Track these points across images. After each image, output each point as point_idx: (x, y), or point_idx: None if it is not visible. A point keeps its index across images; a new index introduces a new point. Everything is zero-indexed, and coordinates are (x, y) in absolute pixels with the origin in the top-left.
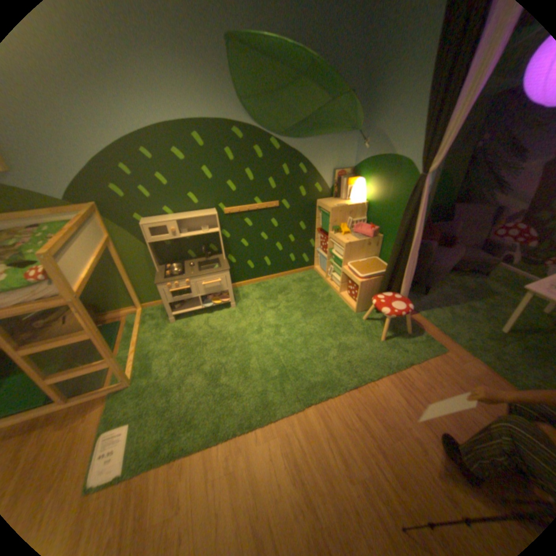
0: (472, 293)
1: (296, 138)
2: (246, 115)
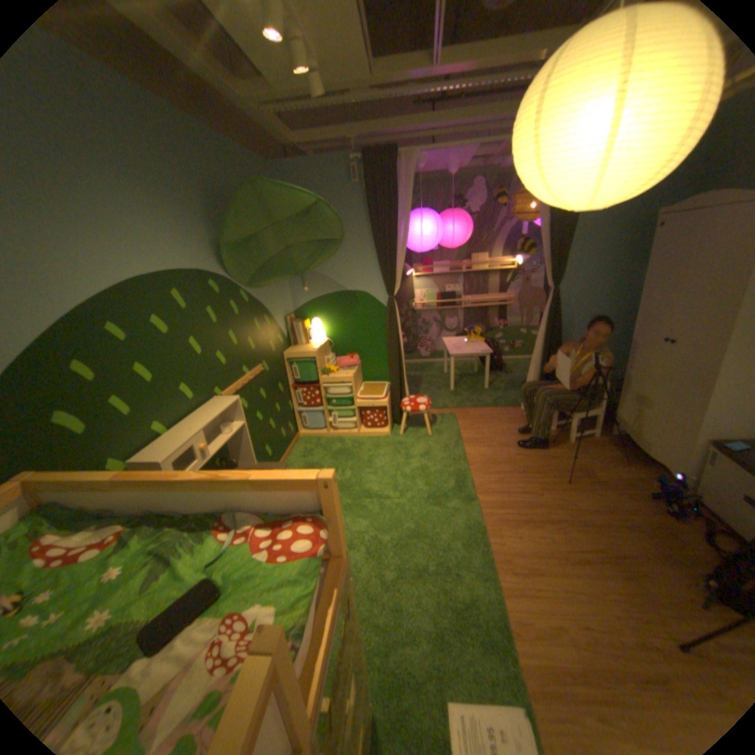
0: (411, 383)
1: (257, 288)
2: (217, 264)
